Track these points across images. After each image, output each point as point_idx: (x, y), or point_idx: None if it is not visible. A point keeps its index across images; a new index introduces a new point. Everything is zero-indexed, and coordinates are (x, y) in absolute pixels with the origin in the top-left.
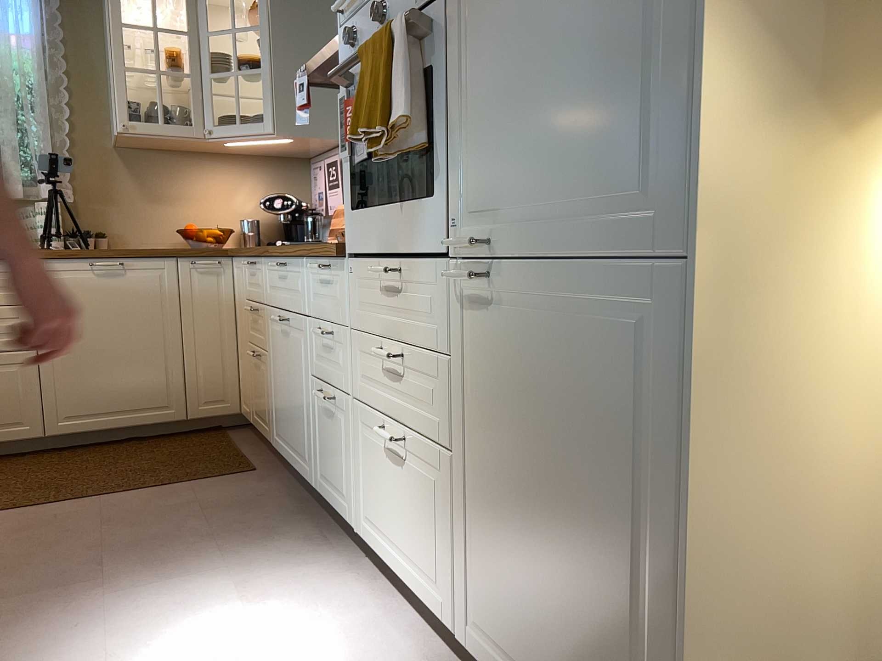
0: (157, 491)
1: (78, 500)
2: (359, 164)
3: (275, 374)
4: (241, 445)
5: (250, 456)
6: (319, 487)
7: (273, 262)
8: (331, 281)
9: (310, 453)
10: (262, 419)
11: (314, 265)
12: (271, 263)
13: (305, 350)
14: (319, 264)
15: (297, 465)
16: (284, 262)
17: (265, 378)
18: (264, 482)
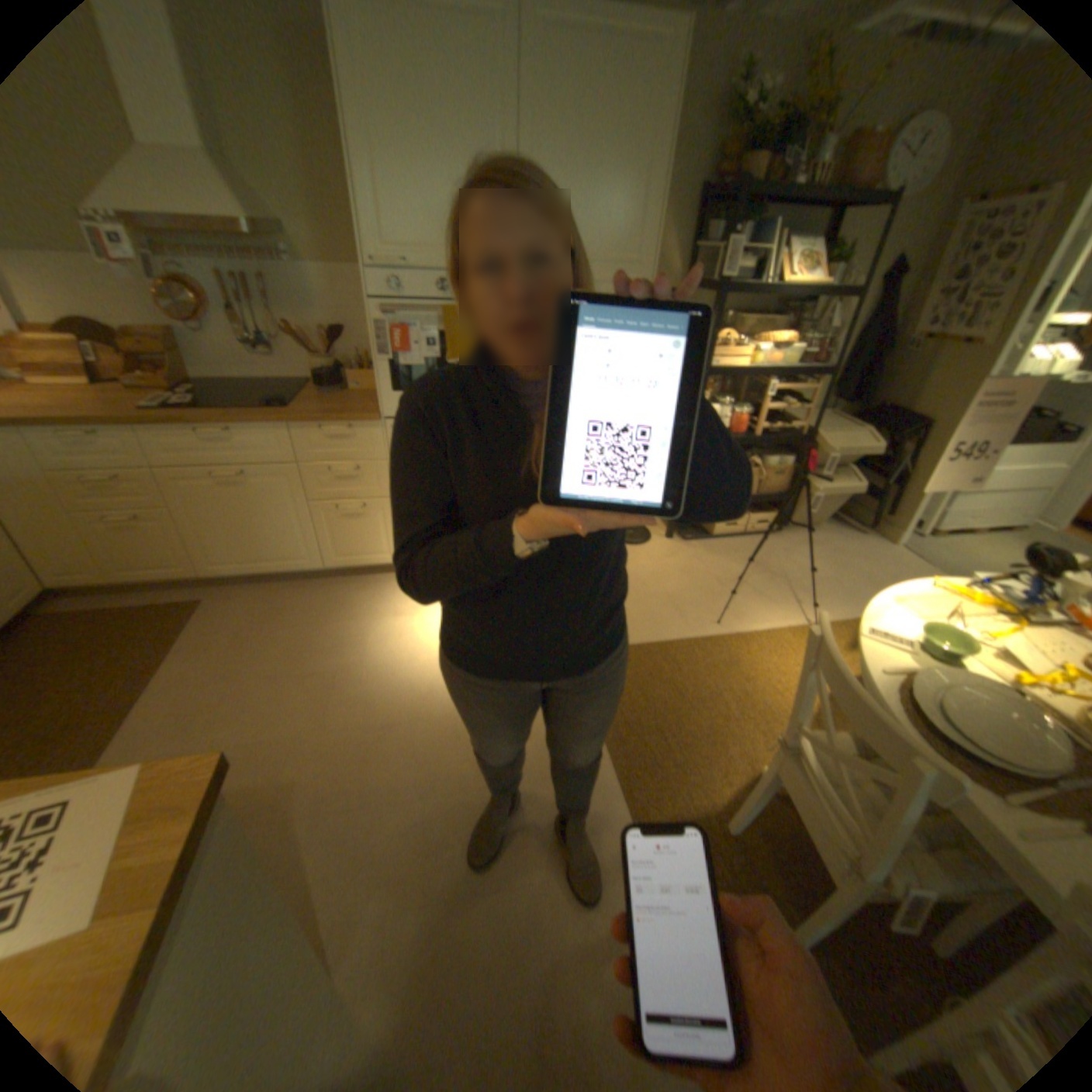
0: (171, 657)
1: (128, 707)
2: (397, 365)
3: (198, 521)
4: (103, 607)
5: (151, 603)
6: (331, 563)
7: (206, 430)
8: (349, 436)
9: (310, 549)
10: (151, 568)
11: (310, 427)
12: (195, 431)
13: (287, 488)
14: (321, 426)
15: (278, 567)
16: (217, 428)
17: (159, 532)
18: (230, 599)
